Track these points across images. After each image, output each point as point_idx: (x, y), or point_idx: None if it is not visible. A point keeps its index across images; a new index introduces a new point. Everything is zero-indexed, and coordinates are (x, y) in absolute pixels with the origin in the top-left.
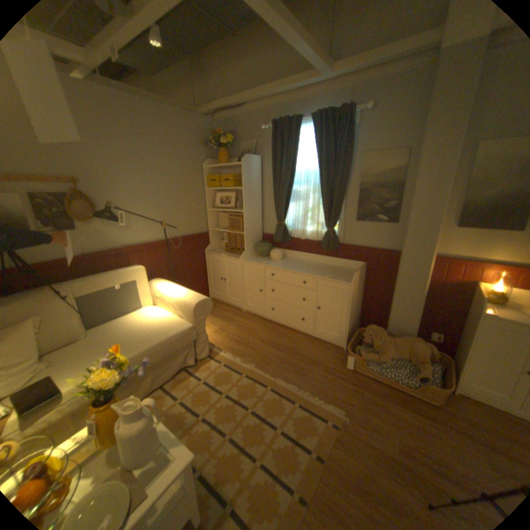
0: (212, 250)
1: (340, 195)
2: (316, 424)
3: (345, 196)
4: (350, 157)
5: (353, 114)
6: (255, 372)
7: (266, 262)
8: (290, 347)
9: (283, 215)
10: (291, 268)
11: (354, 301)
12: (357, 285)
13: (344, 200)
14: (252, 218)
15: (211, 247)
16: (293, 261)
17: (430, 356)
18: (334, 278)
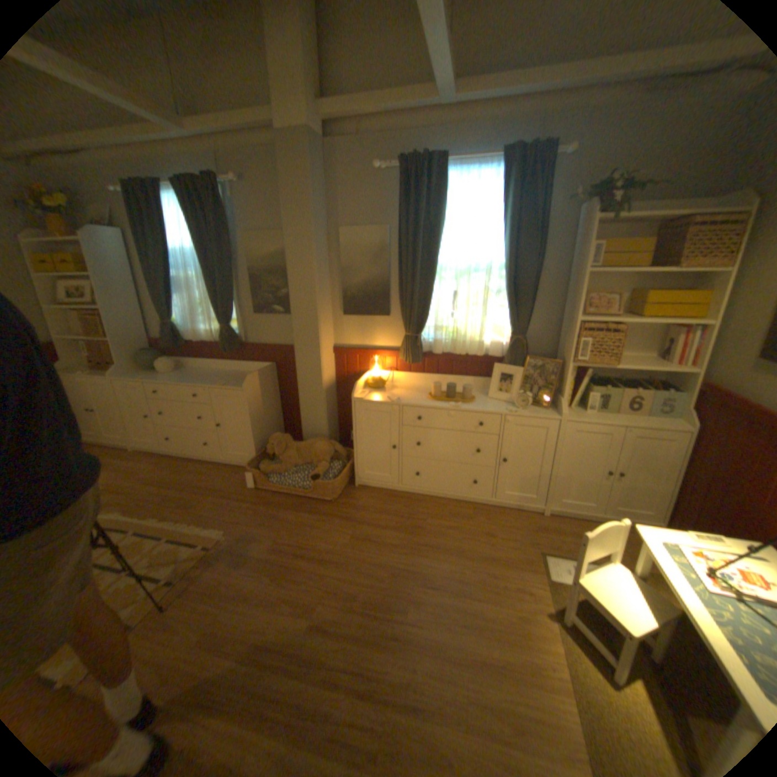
0: (65, 370)
1: (223, 284)
2: (180, 554)
3: (233, 286)
4: (226, 238)
5: (214, 187)
6: (116, 522)
7: (142, 378)
8: (184, 482)
9: (164, 312)
10: (178, 381)
11: (256, 410)
12: (257, 391)
13: (234, 290)
14: (119, 319)
15: (63, 366)
16: (190, 372)
17: (330, 454)
18: (226, 386)
